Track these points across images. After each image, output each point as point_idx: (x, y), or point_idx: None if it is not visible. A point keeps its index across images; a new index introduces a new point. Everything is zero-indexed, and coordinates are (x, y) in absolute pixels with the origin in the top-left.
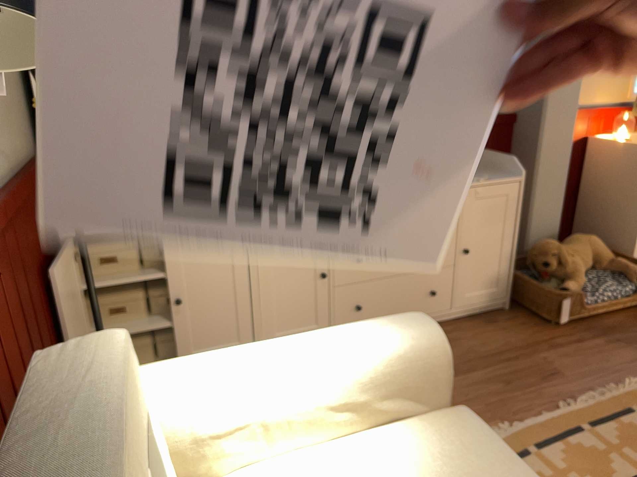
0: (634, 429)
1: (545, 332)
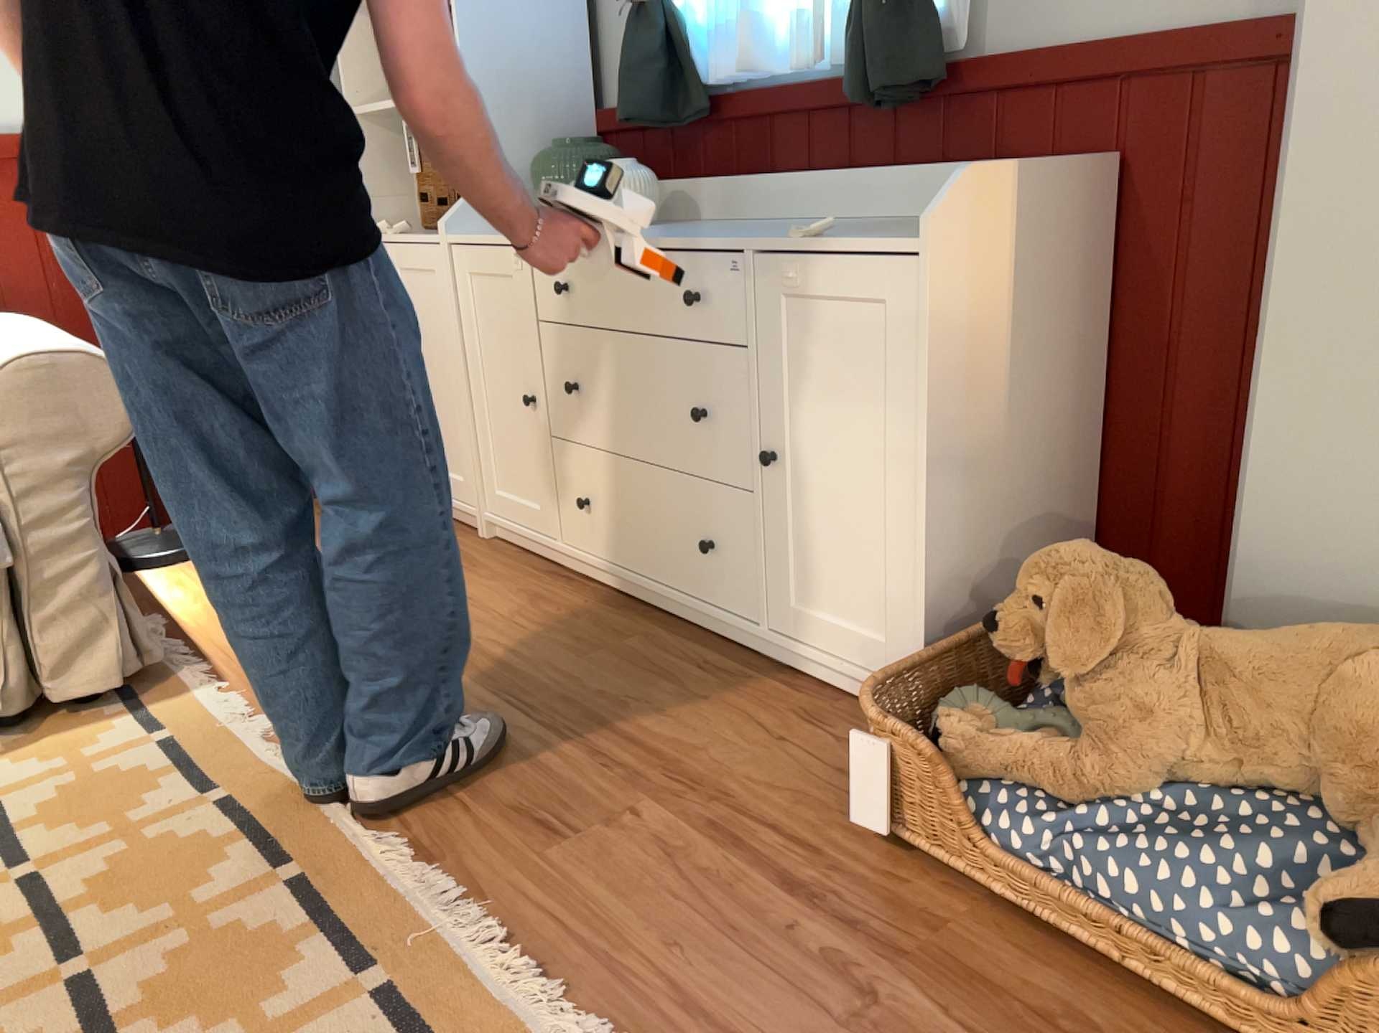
0: (277, 958)
1: (811, 810)
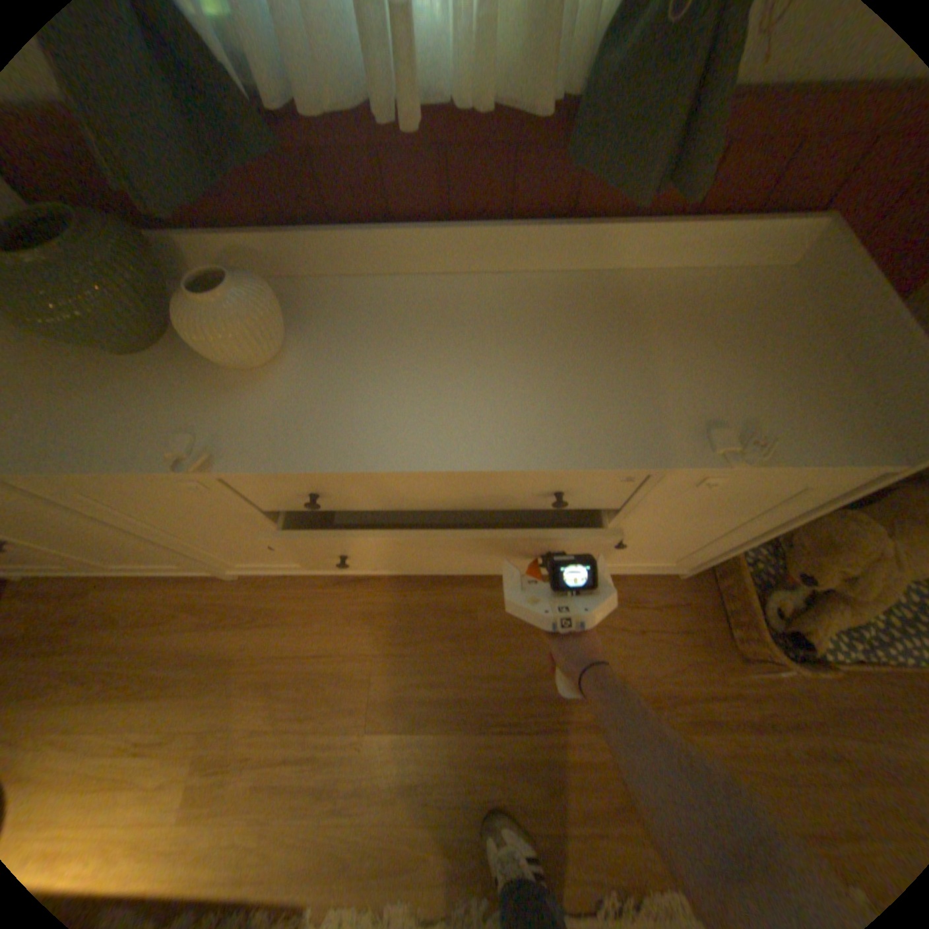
0: None
1: (710, 670)
